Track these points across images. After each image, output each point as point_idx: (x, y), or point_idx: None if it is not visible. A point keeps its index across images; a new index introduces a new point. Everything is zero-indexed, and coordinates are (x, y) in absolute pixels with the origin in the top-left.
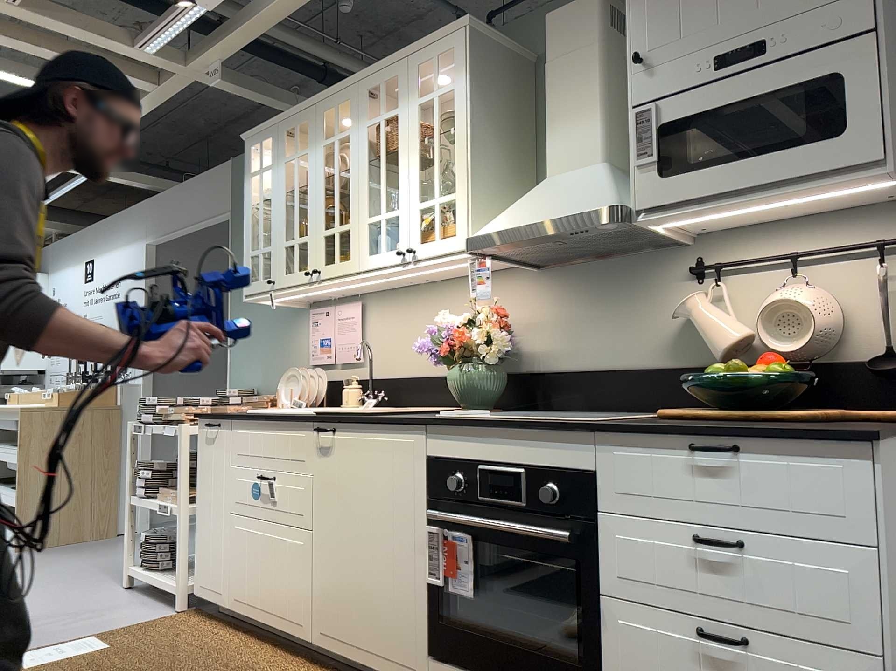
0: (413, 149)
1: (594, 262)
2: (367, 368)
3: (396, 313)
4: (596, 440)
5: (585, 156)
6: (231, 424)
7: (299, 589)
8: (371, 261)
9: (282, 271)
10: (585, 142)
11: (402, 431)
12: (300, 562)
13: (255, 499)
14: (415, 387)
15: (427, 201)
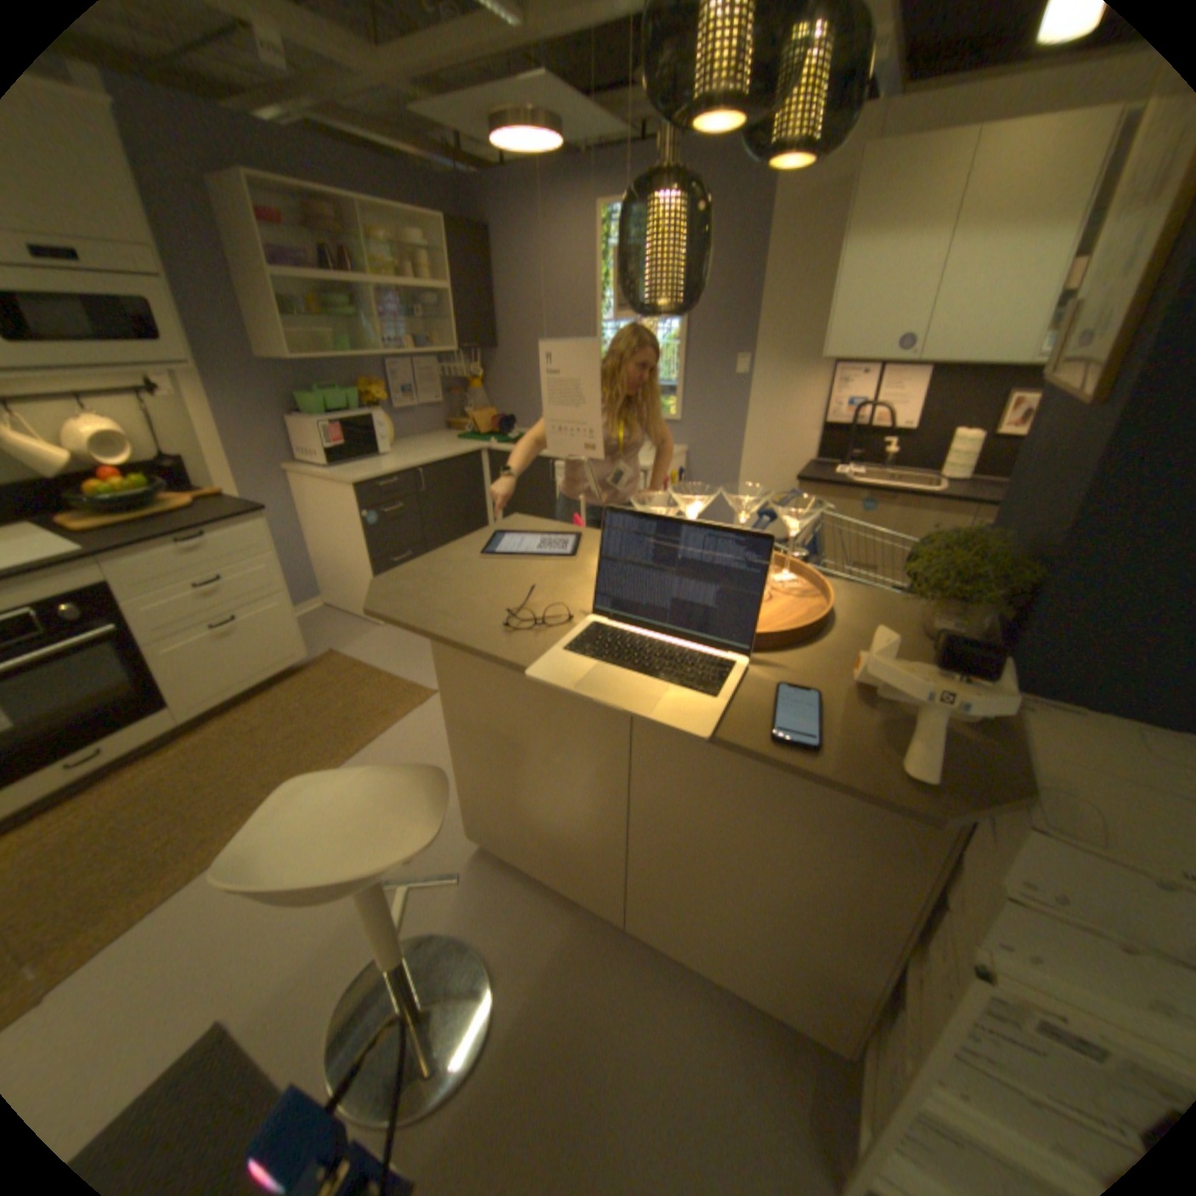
0: None
1: None
2: None
3: None
4: (98, 562)
5: None
6: None
7: None
8: None
9: None
10: None
11: None
12: None
13: None
14: None
15: None
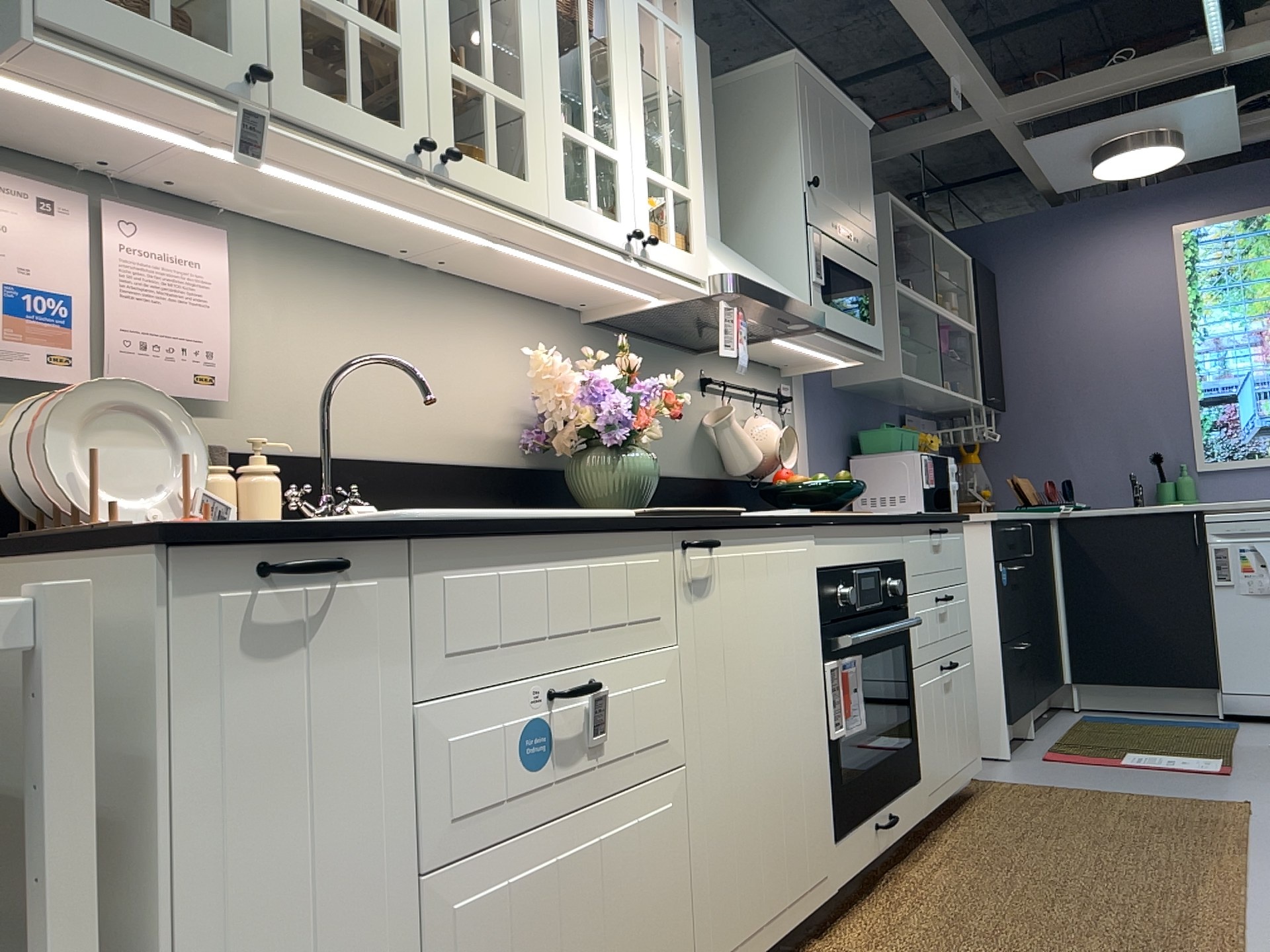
0: (637, 70)
1: (638, 339)
2: (234, 422)
3: (331, 303)
4: (904, 531)
5: (714, 226)
6: (400, 559)
7: (669, 916)
8: (576, 217)
9: (294, 67)
10: (713, 209)
11: (797, 536)
12: (666, 852)
13: (531, 771)
14: (398, 483)
15: (659, 176)
